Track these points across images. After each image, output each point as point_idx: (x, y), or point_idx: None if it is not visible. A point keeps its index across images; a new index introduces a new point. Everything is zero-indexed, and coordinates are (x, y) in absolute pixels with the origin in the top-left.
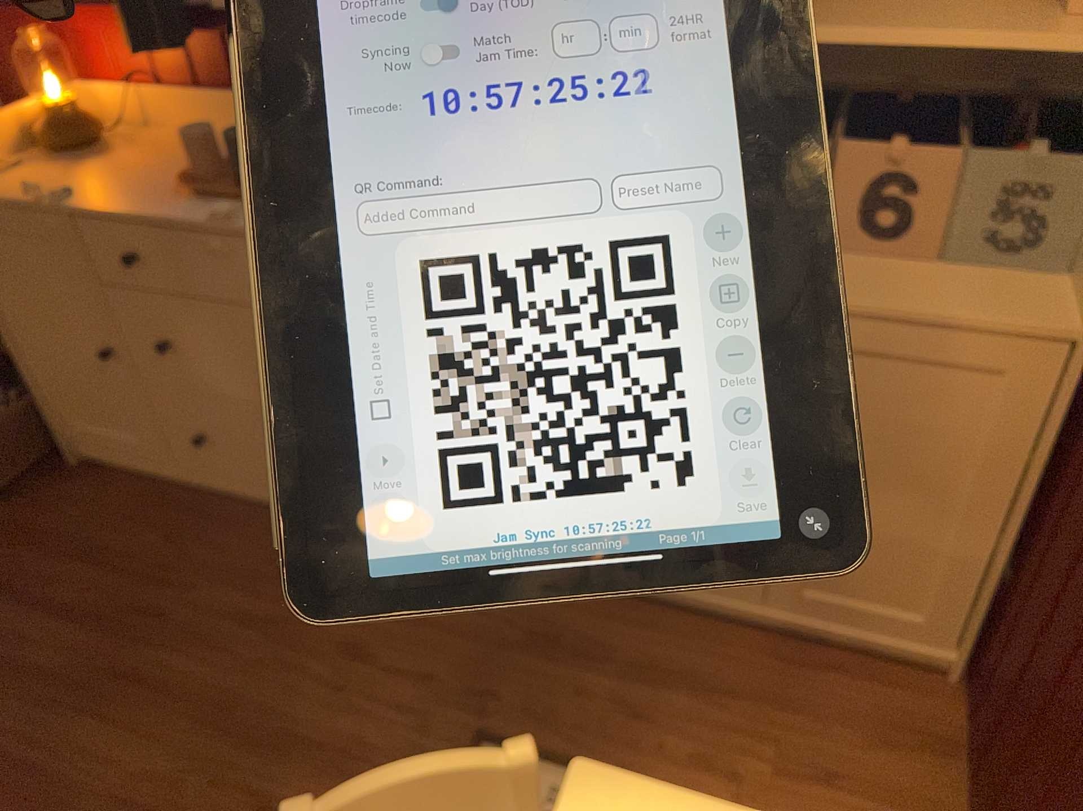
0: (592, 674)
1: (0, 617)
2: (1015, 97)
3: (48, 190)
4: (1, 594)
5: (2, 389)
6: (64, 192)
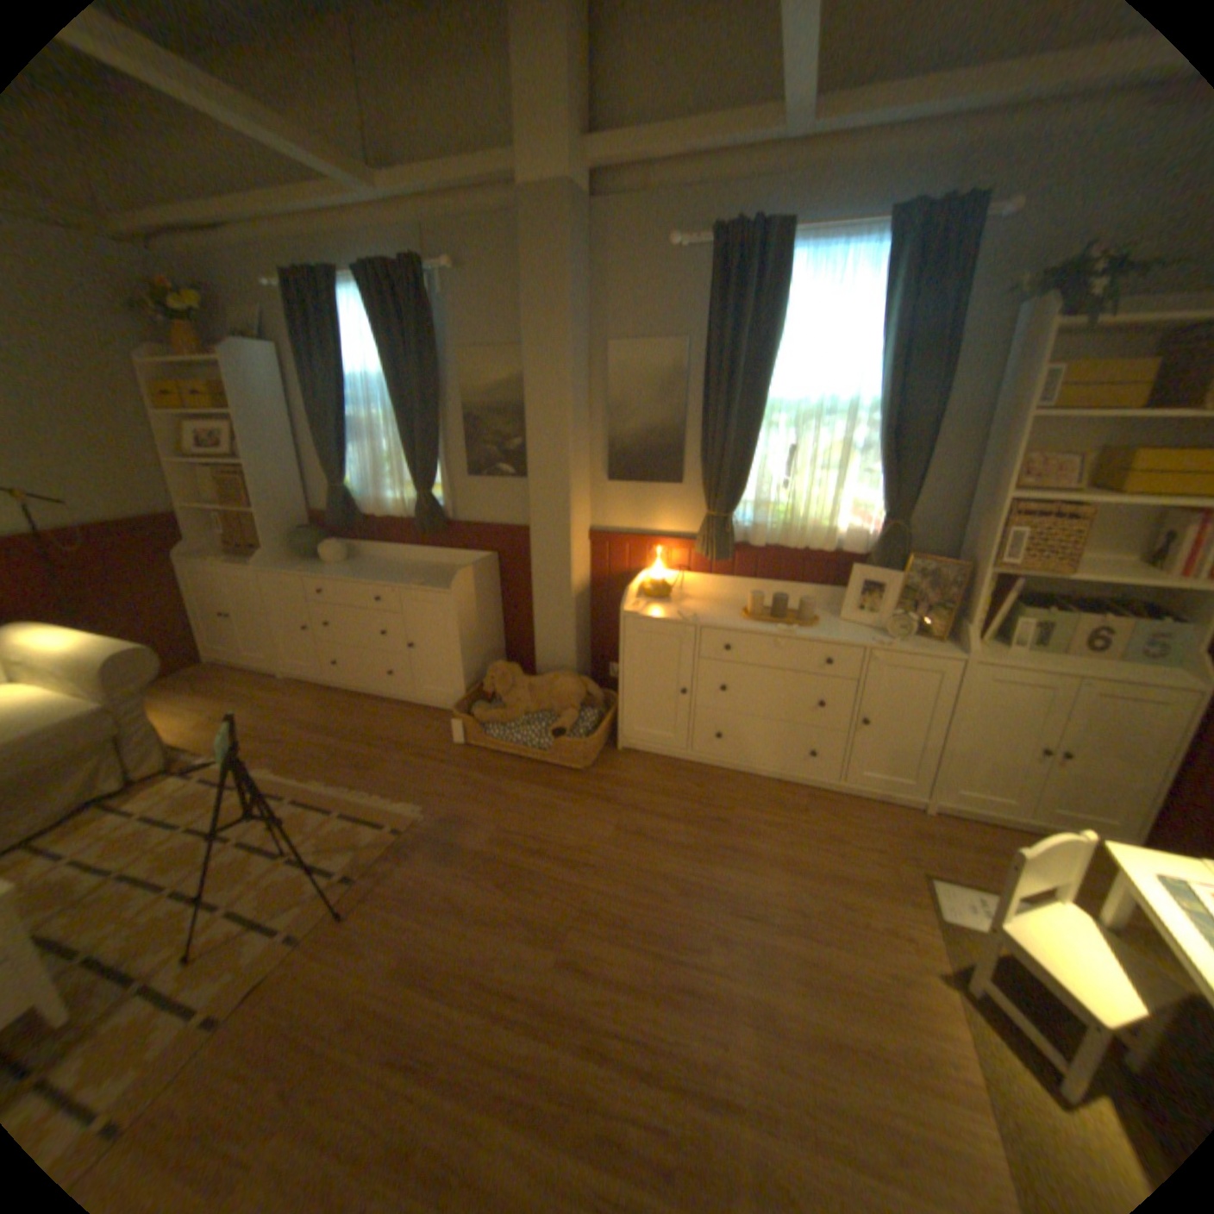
0: (960, 854)
1: (637, 823)
2: (1125, 600)
3: (679, 615)
4: (628, 812)
5: (586, 710)
6: (683, 616)
